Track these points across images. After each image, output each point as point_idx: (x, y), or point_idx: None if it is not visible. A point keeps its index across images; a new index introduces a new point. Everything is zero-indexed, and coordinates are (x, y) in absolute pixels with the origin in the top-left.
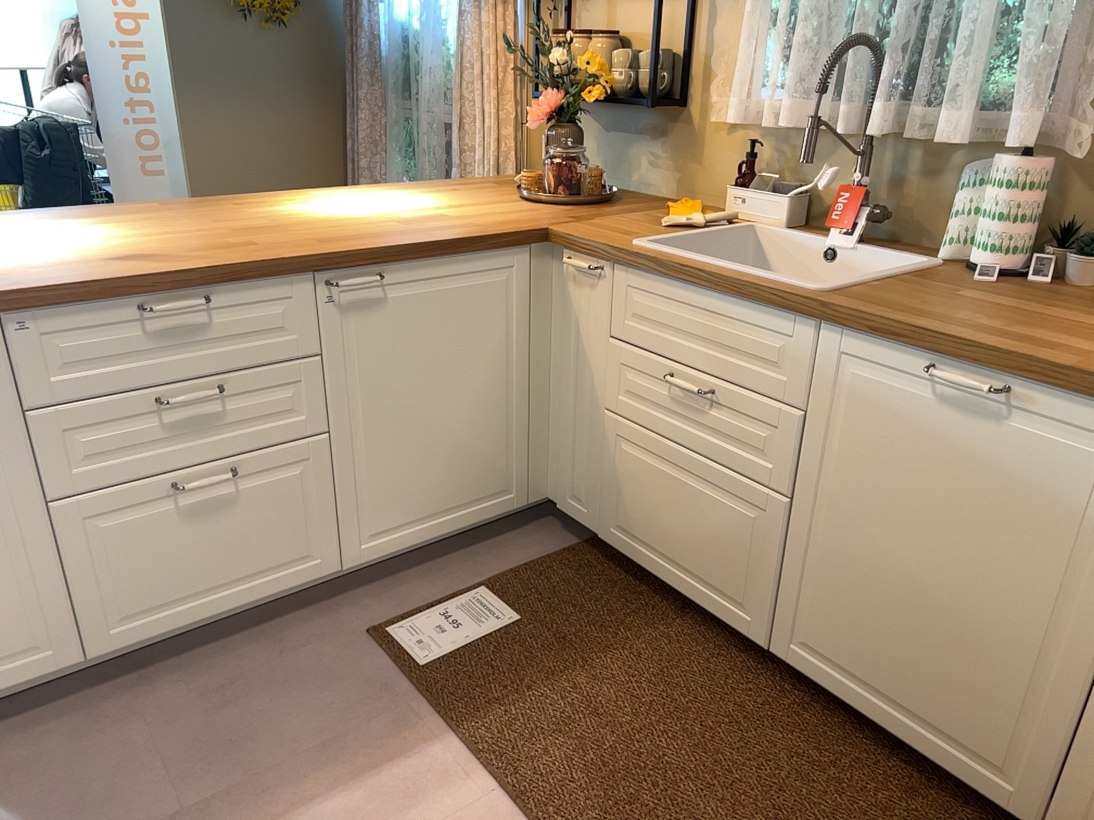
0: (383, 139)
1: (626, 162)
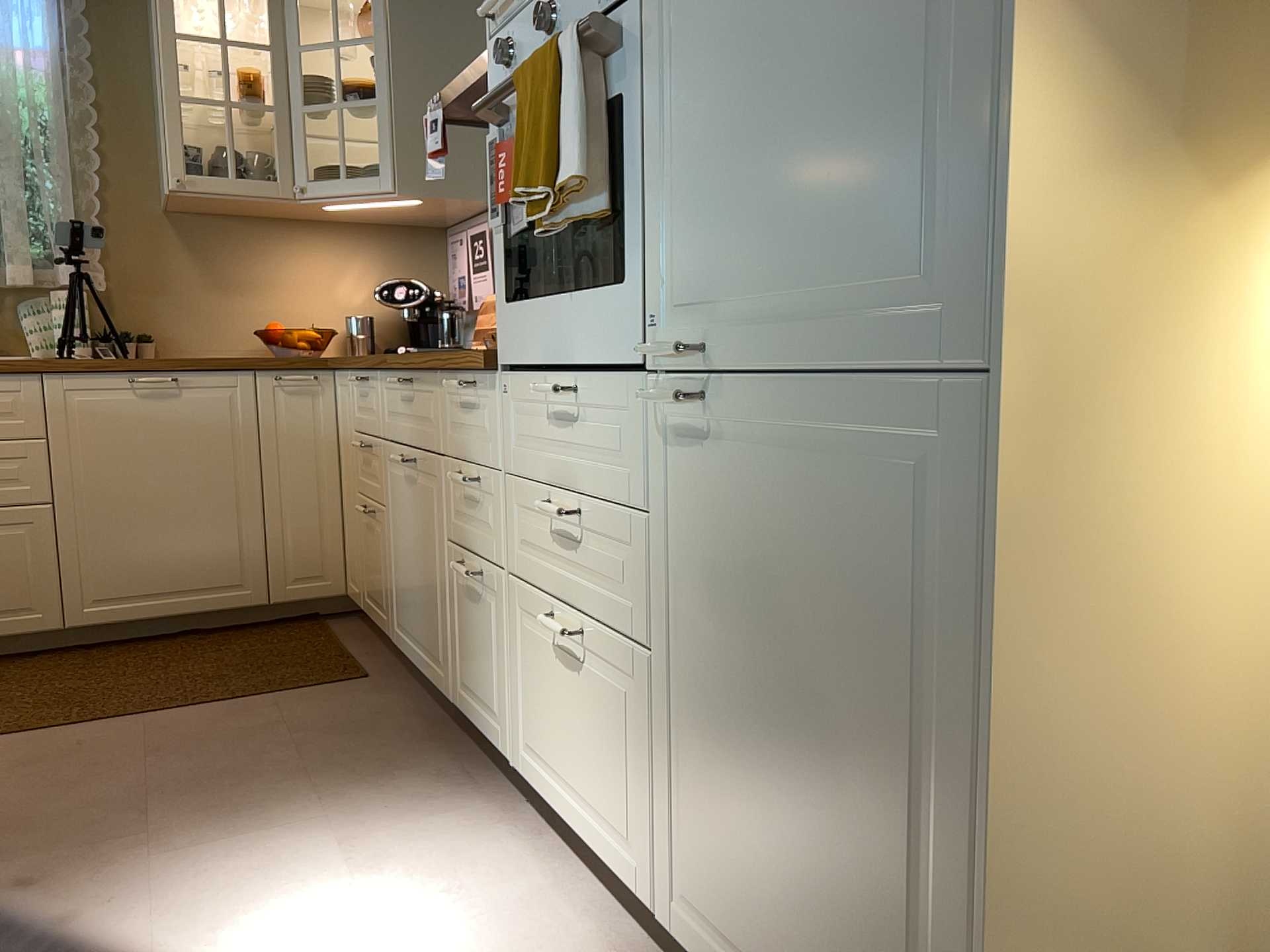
0: None
1: None
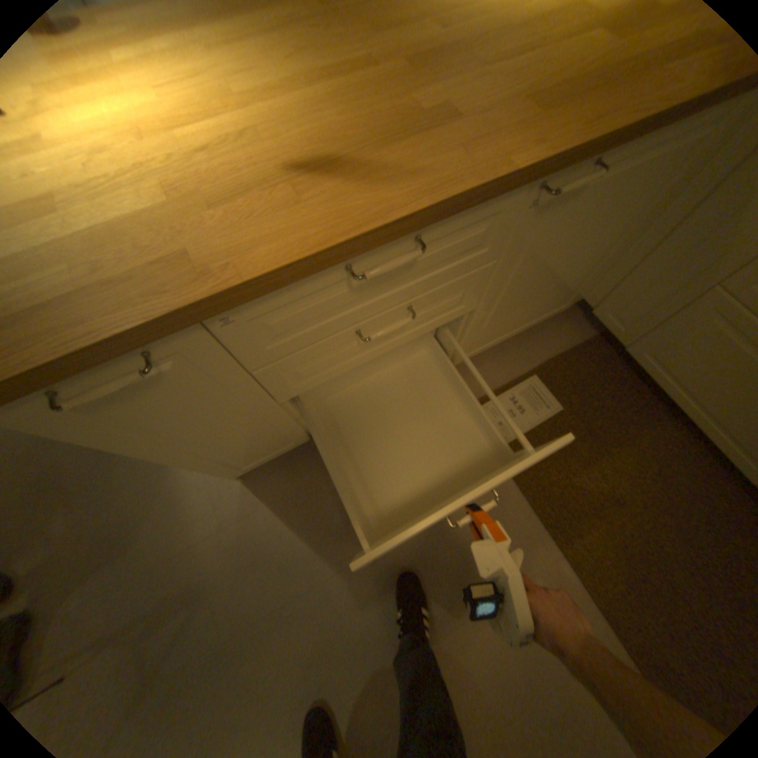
0: None
1: None
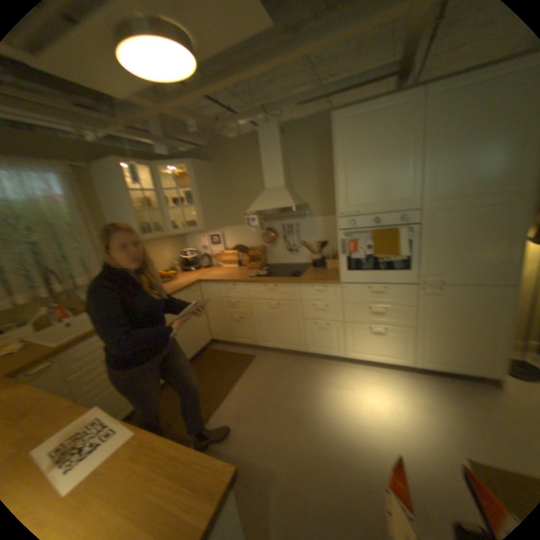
0: None
1: None
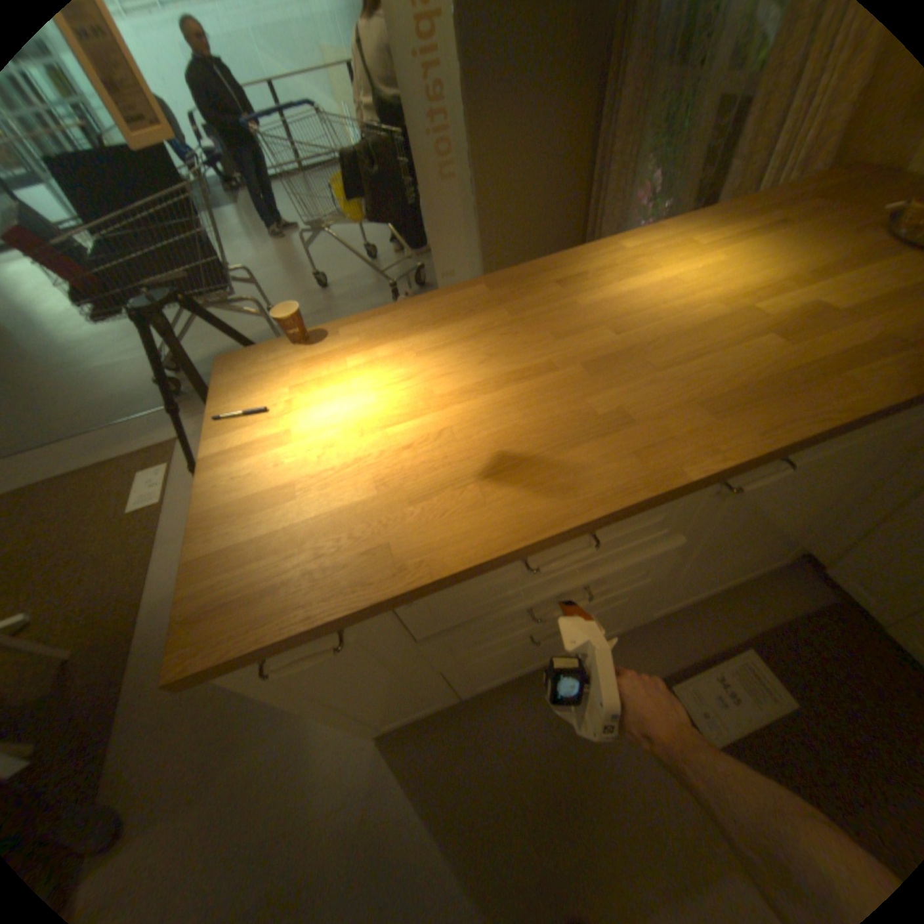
0: (639, 116)
1: None
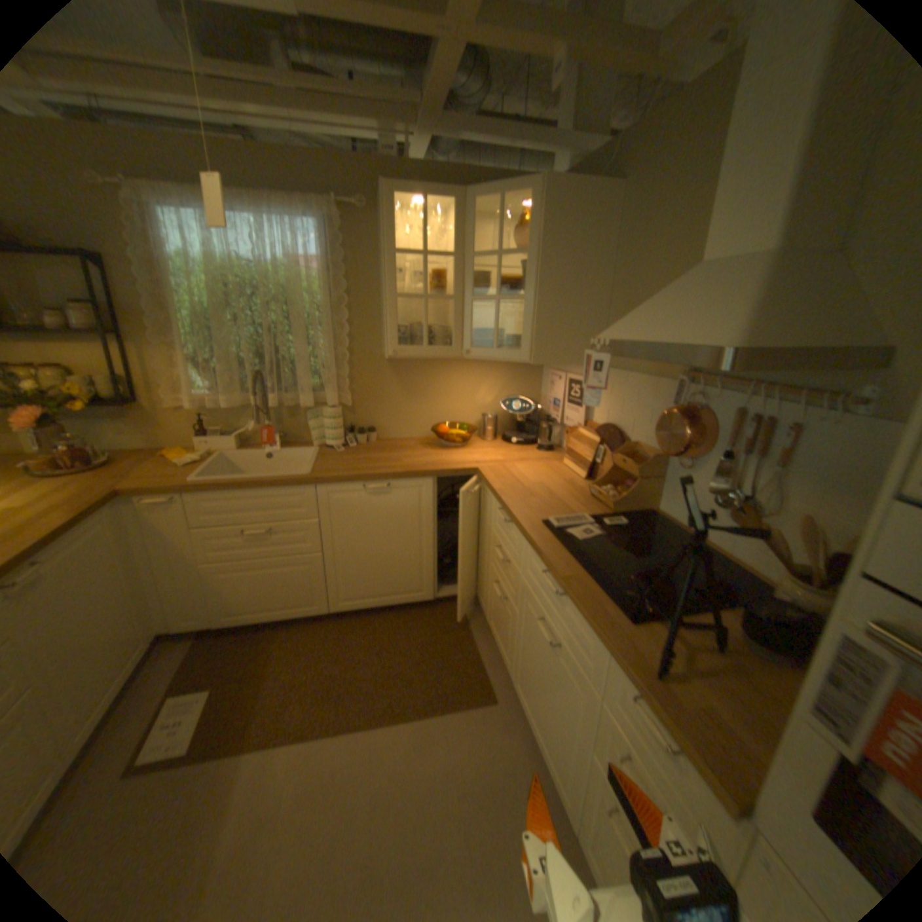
0: None
1: (93, 434)
